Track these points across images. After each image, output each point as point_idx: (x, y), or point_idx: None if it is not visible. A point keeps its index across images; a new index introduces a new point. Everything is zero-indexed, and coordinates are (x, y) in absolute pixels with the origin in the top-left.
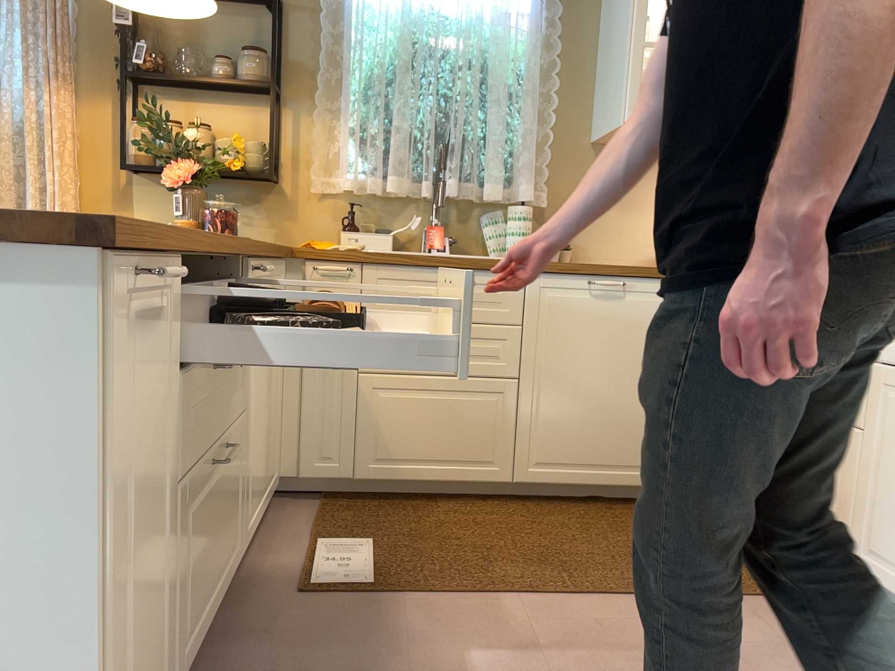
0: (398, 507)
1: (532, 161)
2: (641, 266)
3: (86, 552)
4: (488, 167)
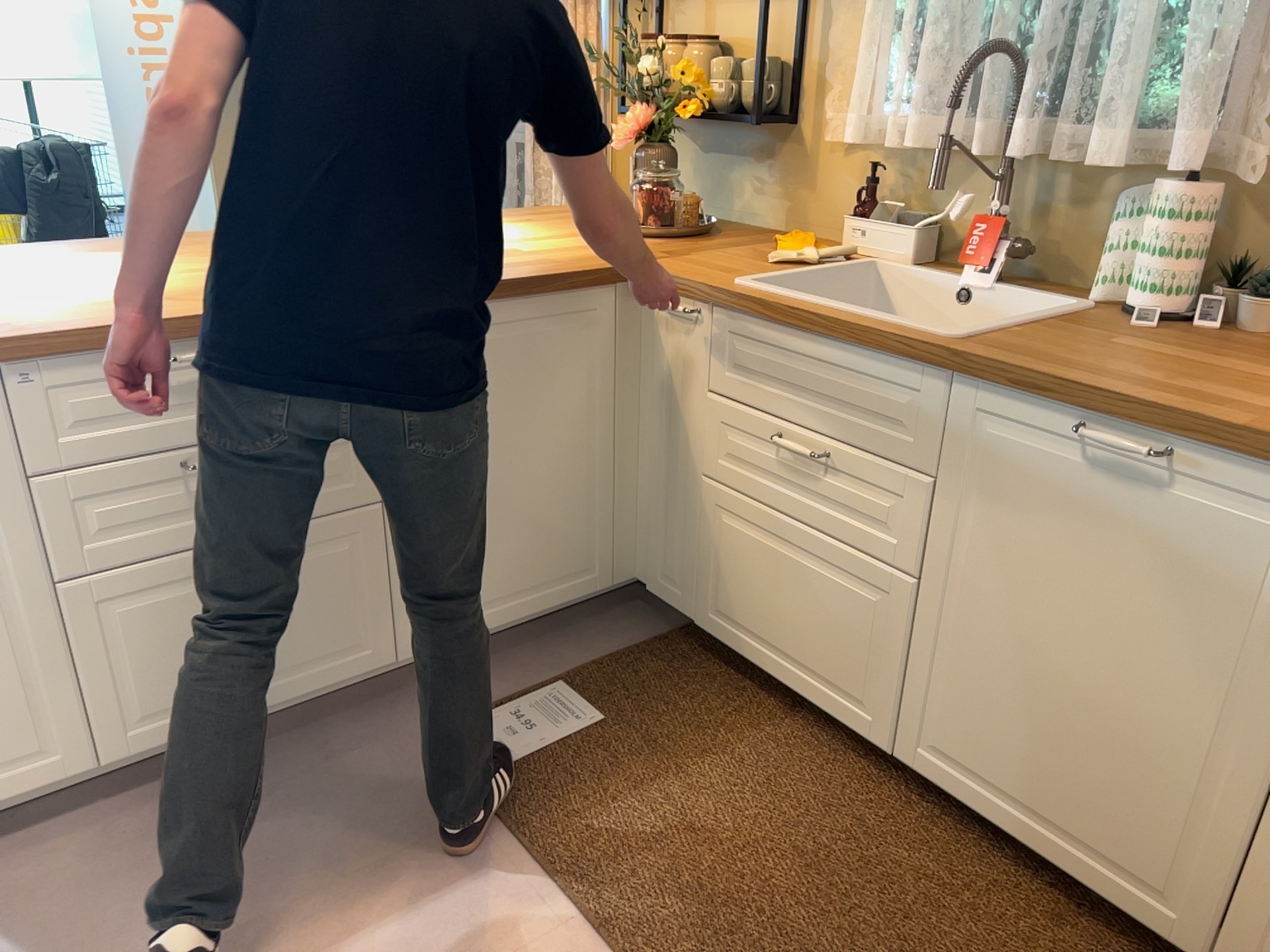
0: (731, 692)
1: (1260, 64)
2: (1246, 419)
3: None
4: (1107, 91)
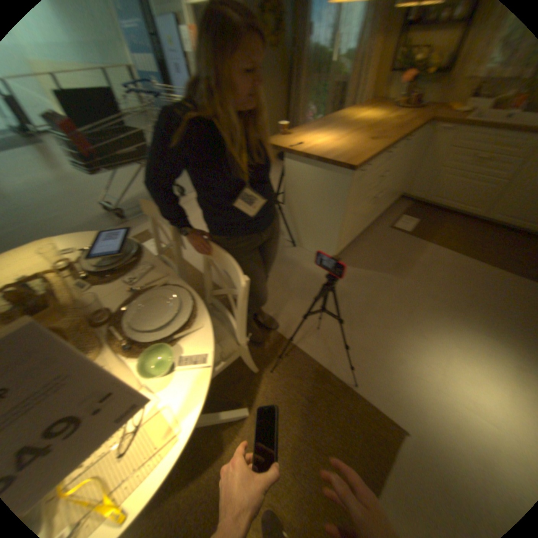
0: (437, 212)
1: None
2: None
3: (344, 216)
4: None
